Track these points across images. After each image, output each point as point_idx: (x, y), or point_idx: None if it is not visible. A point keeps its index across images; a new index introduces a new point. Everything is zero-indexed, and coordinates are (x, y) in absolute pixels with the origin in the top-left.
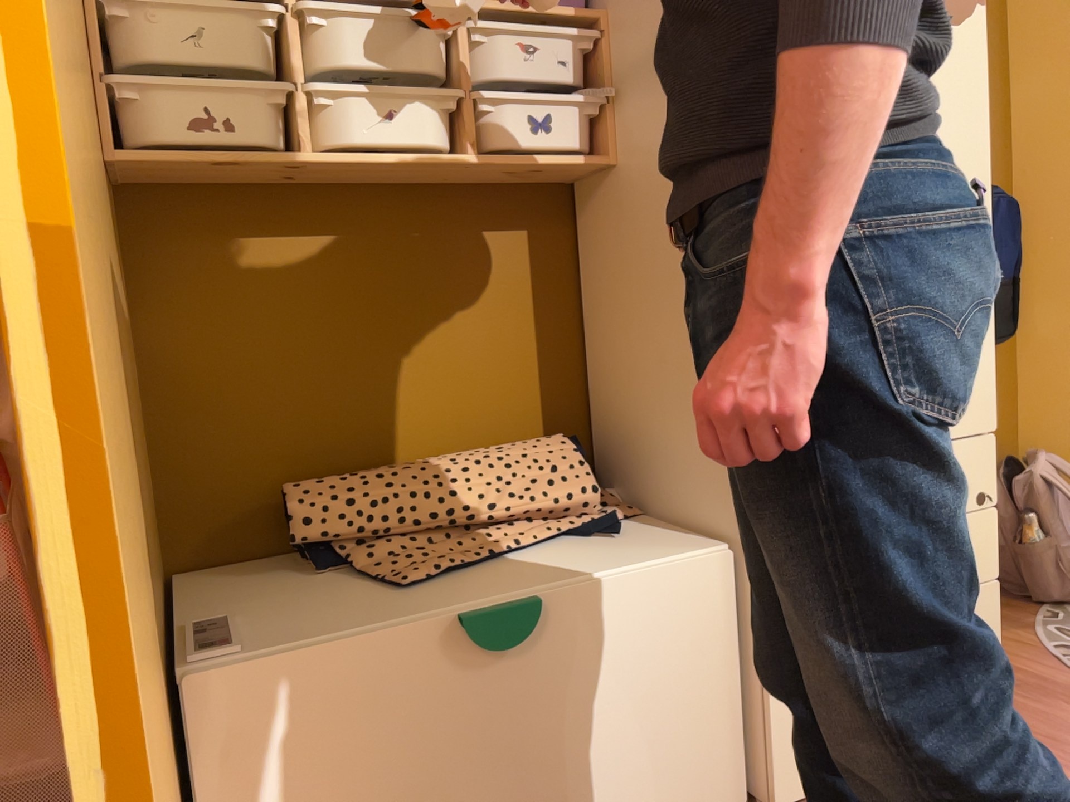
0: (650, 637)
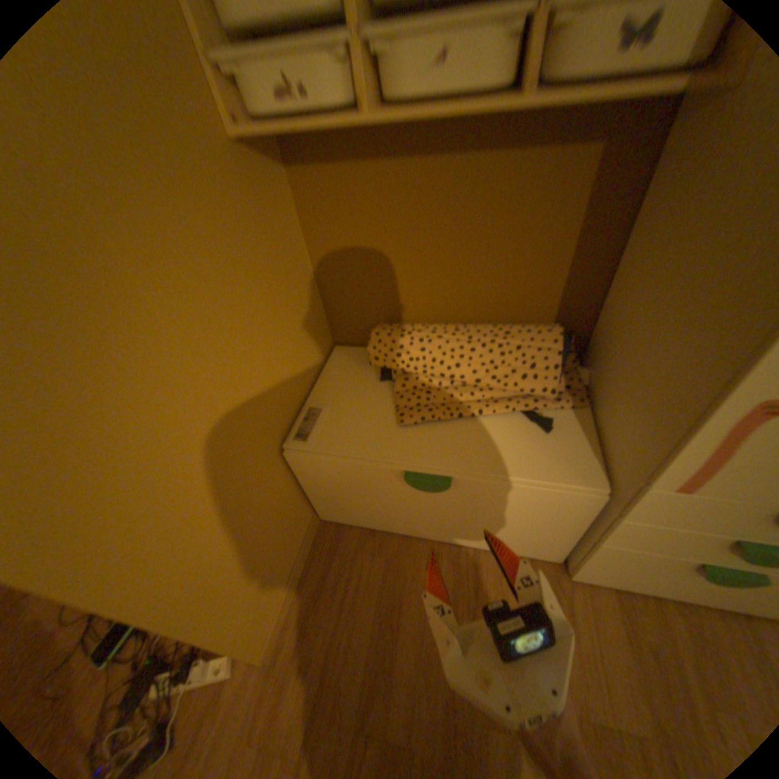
0: (521, 507)
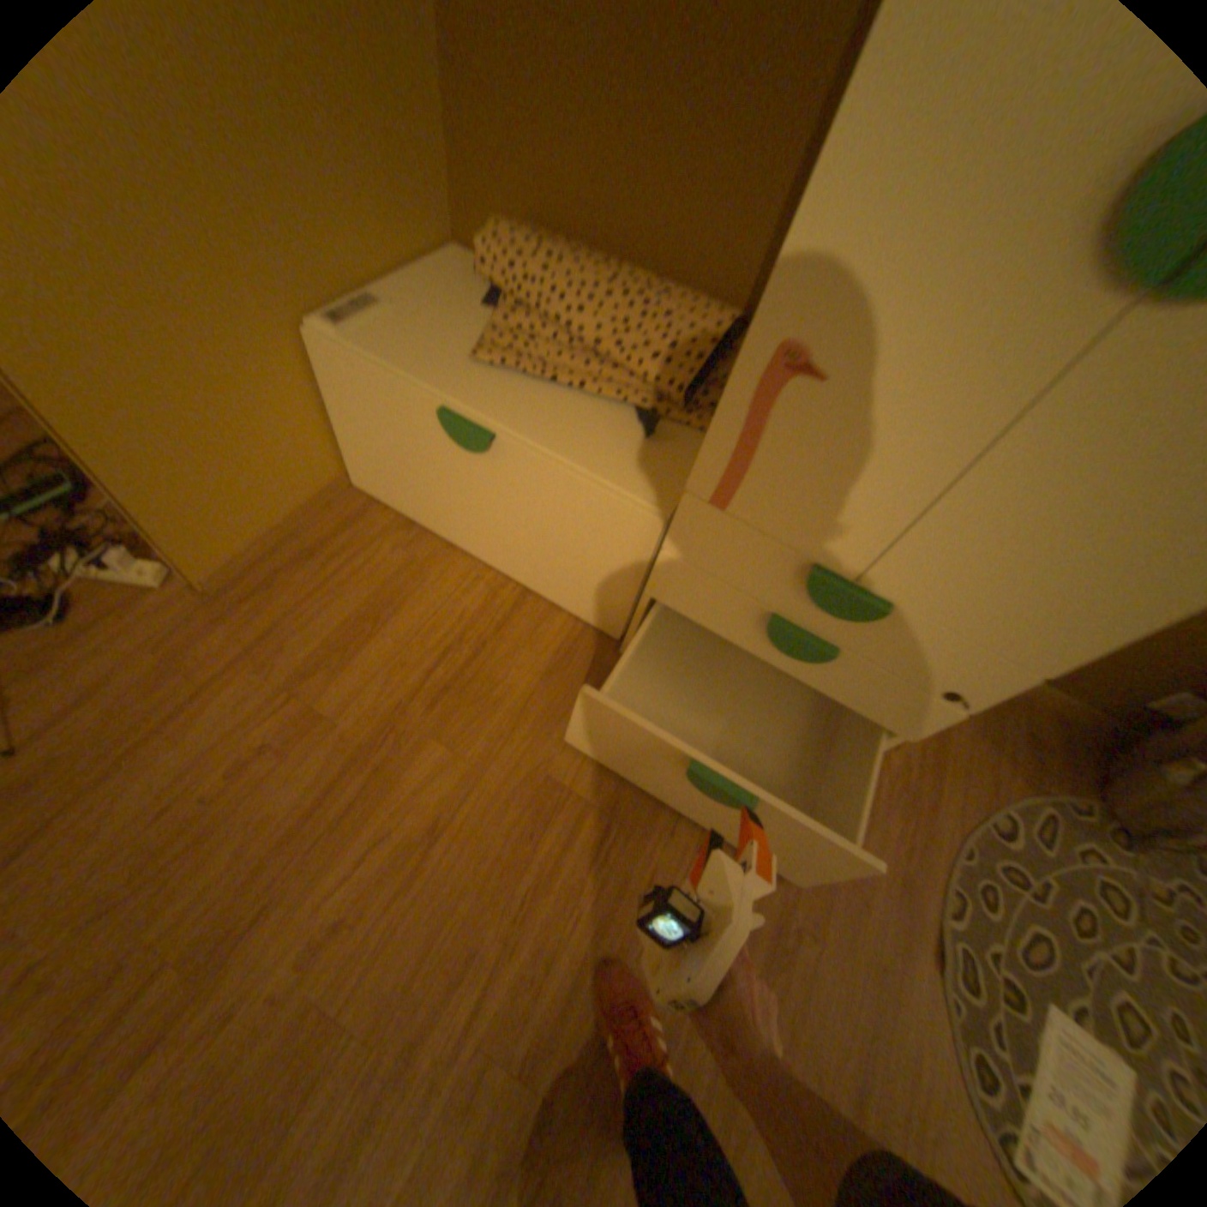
0: (574, 516)
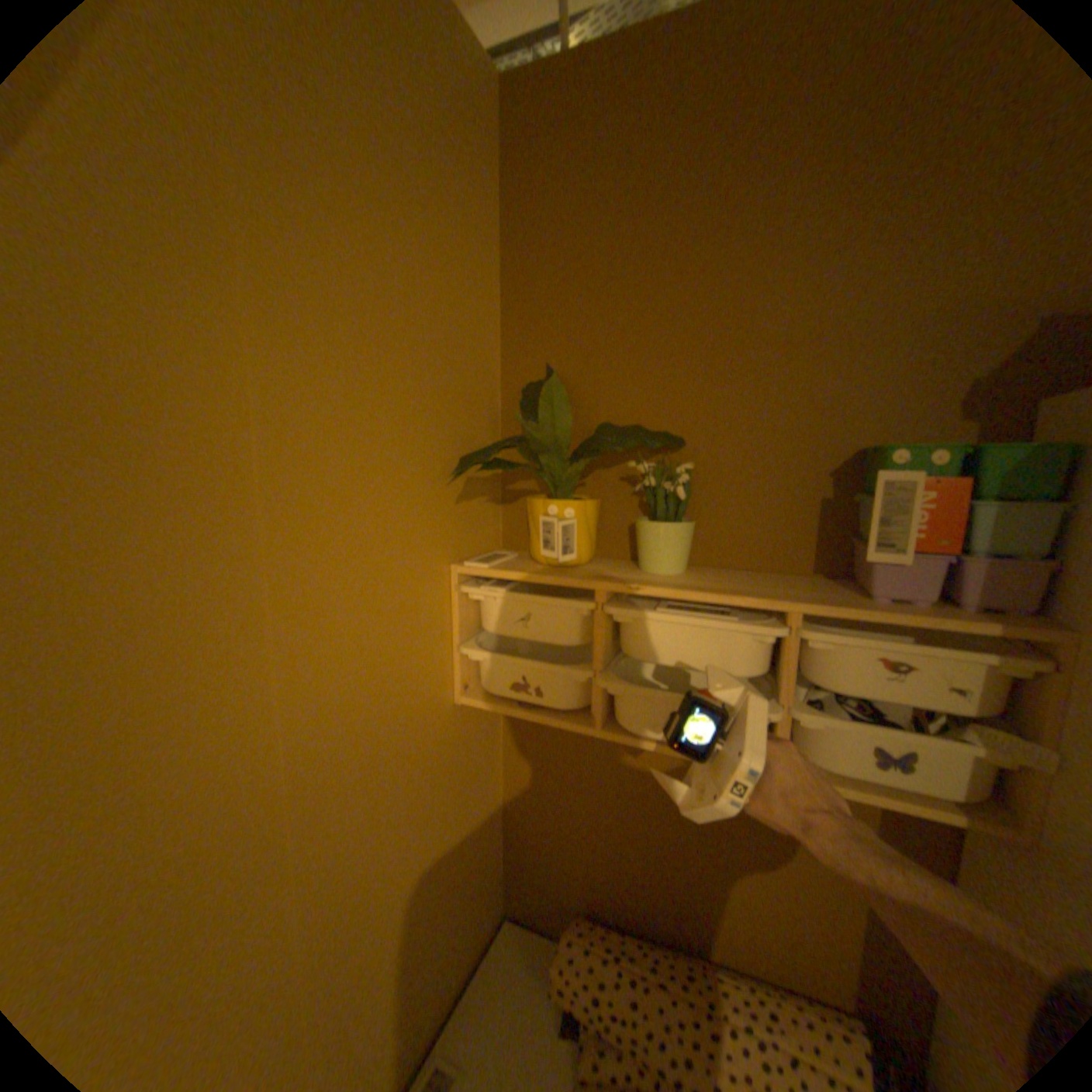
0: None
